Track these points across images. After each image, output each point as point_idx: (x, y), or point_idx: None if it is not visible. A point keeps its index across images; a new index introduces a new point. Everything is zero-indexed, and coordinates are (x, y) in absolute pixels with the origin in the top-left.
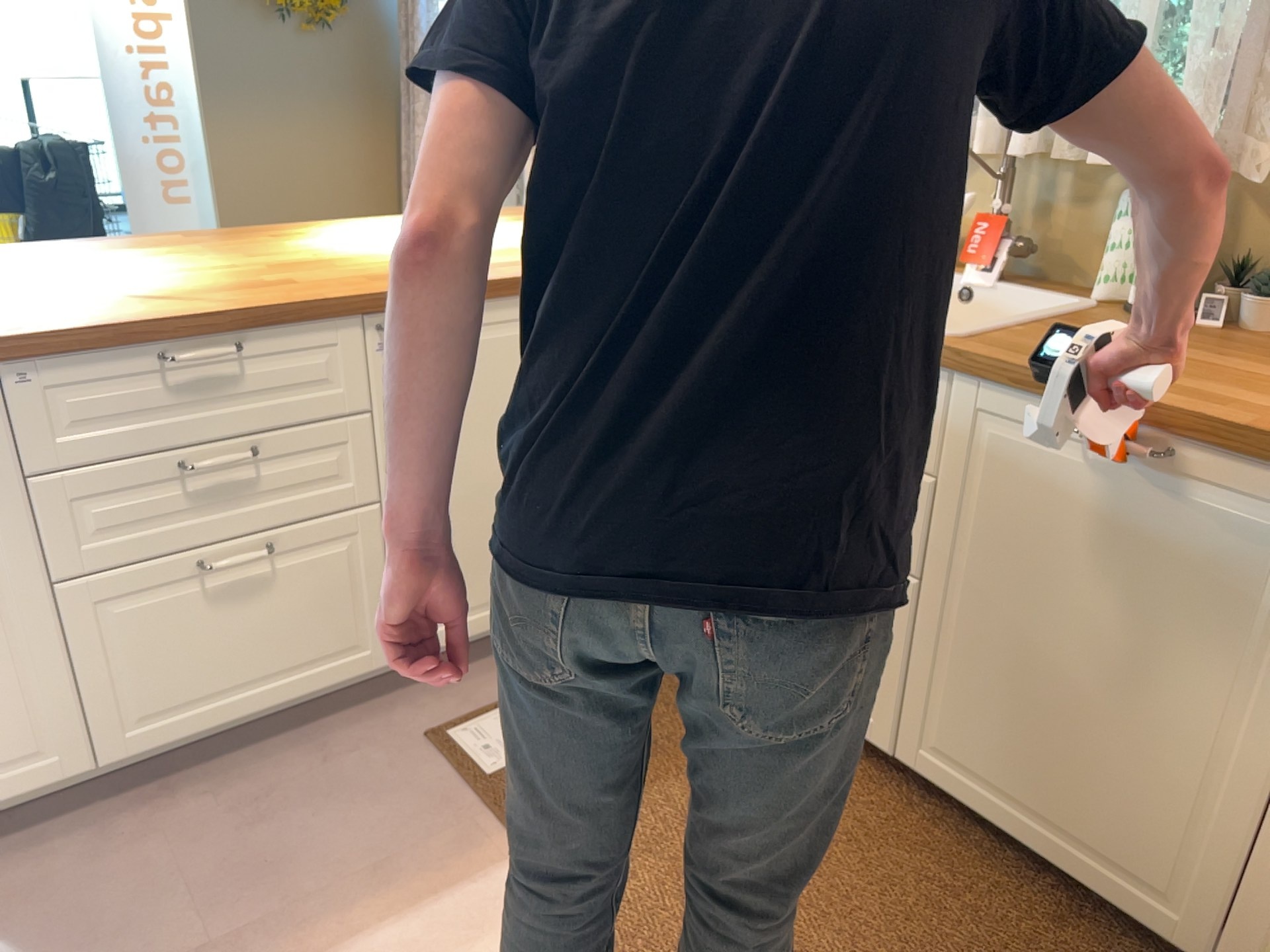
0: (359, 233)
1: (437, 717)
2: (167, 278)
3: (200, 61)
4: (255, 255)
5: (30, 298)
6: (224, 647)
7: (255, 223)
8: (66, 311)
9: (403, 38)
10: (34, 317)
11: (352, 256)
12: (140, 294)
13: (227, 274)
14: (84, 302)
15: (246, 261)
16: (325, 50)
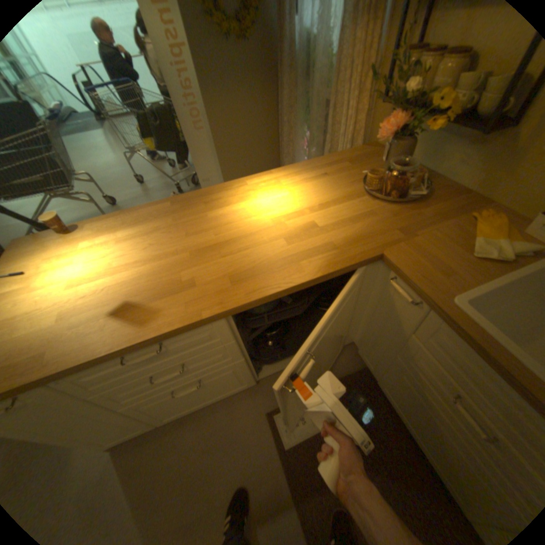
0: (242, 197)
1: (271, 405)
2: (140, 270)
3: (193, 66)
4: (188, 233)
5: (74, 301)
6: (189, 401)
7: (223, 138)
8: (76, 330)
9: (277, 38)
10: (60, 339)
11: (231, 235)
12: (119, 298)
13: (167, 266)
14: (90, 312)
15: (182, 243)
16: (244, 50)
